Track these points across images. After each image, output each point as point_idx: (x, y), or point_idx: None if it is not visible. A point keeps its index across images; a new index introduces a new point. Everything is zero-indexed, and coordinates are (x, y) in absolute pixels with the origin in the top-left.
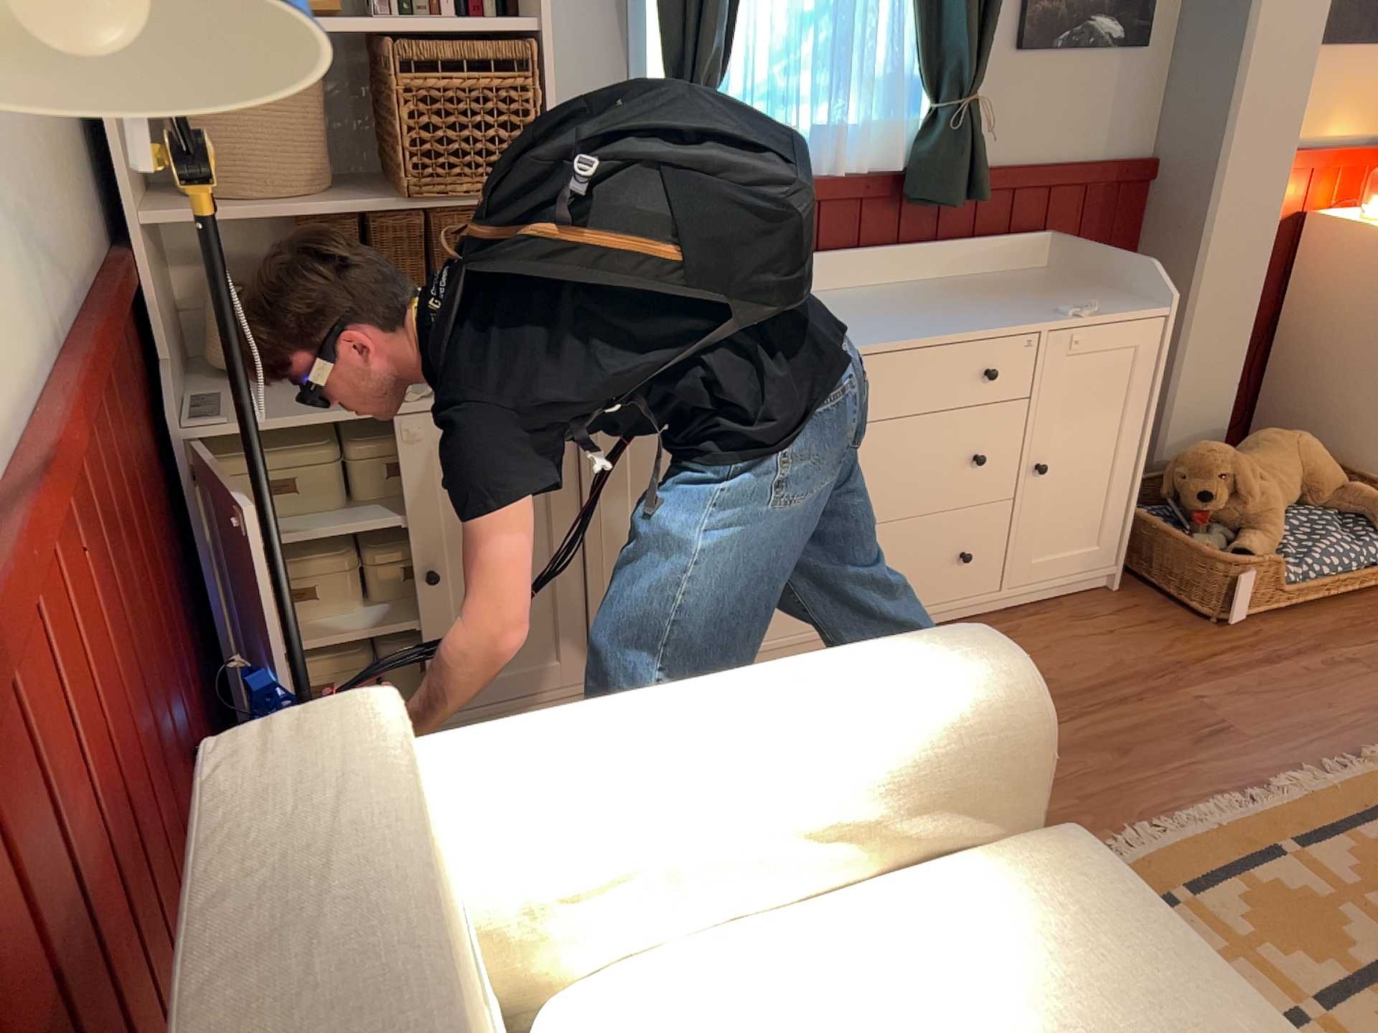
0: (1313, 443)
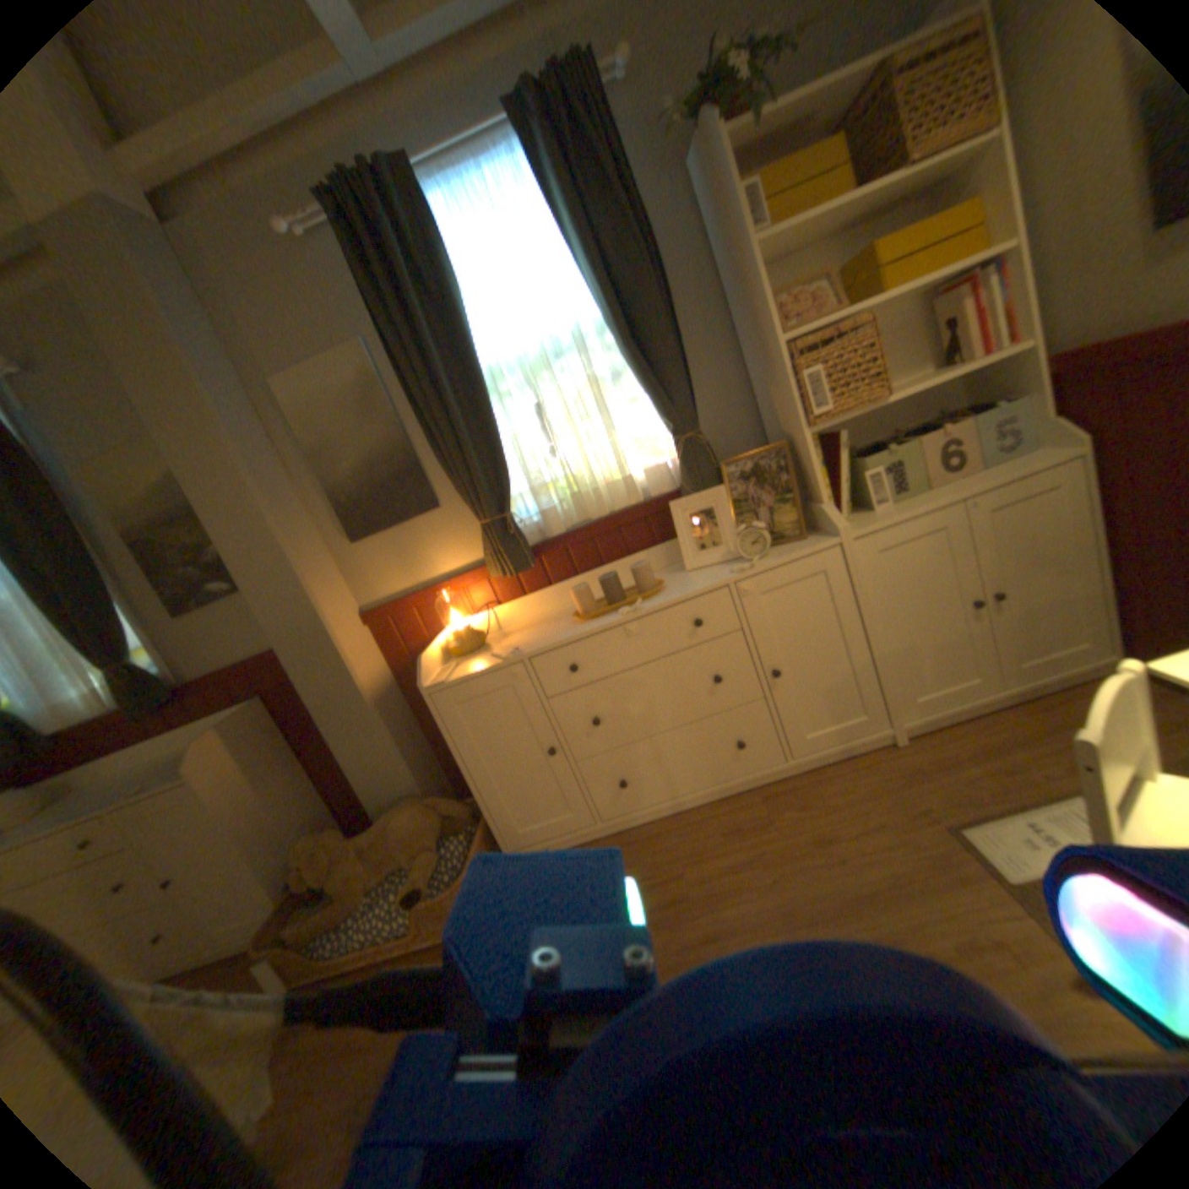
0: (403, 819)
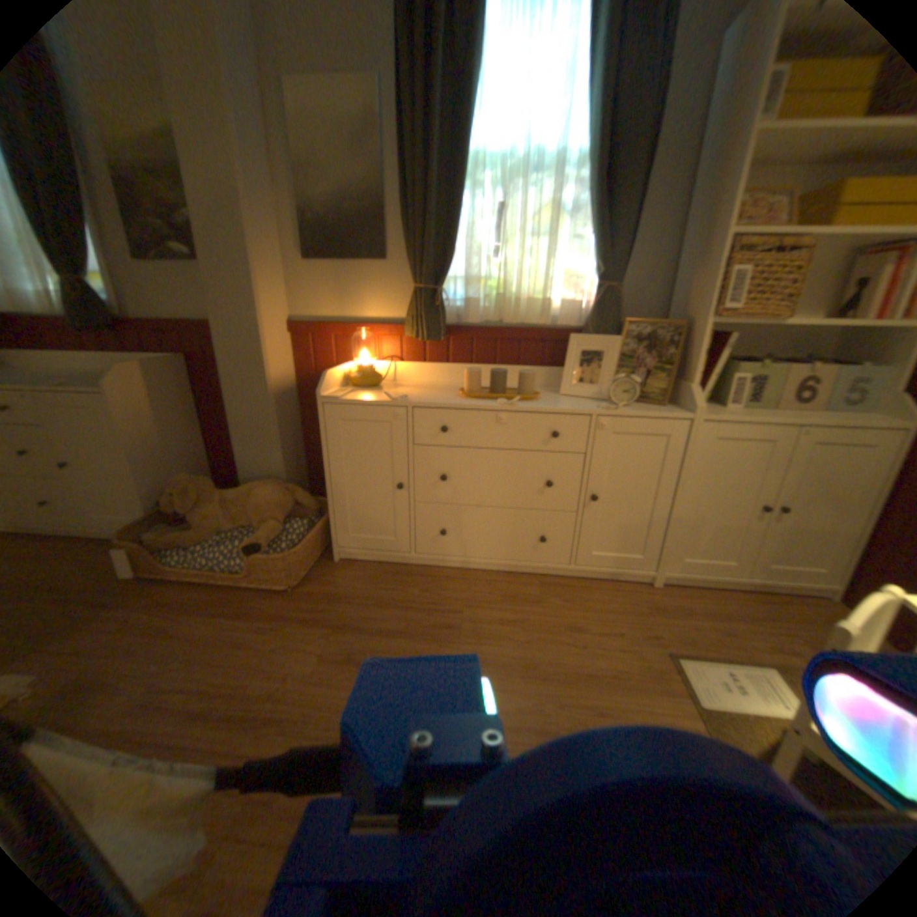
0: (267, 491)
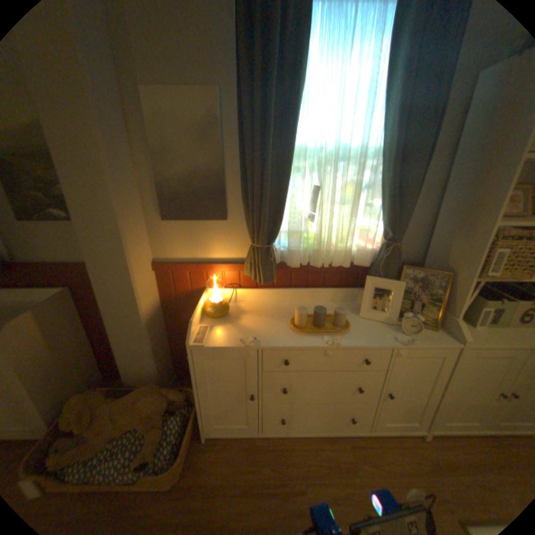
0: (146, 403)
